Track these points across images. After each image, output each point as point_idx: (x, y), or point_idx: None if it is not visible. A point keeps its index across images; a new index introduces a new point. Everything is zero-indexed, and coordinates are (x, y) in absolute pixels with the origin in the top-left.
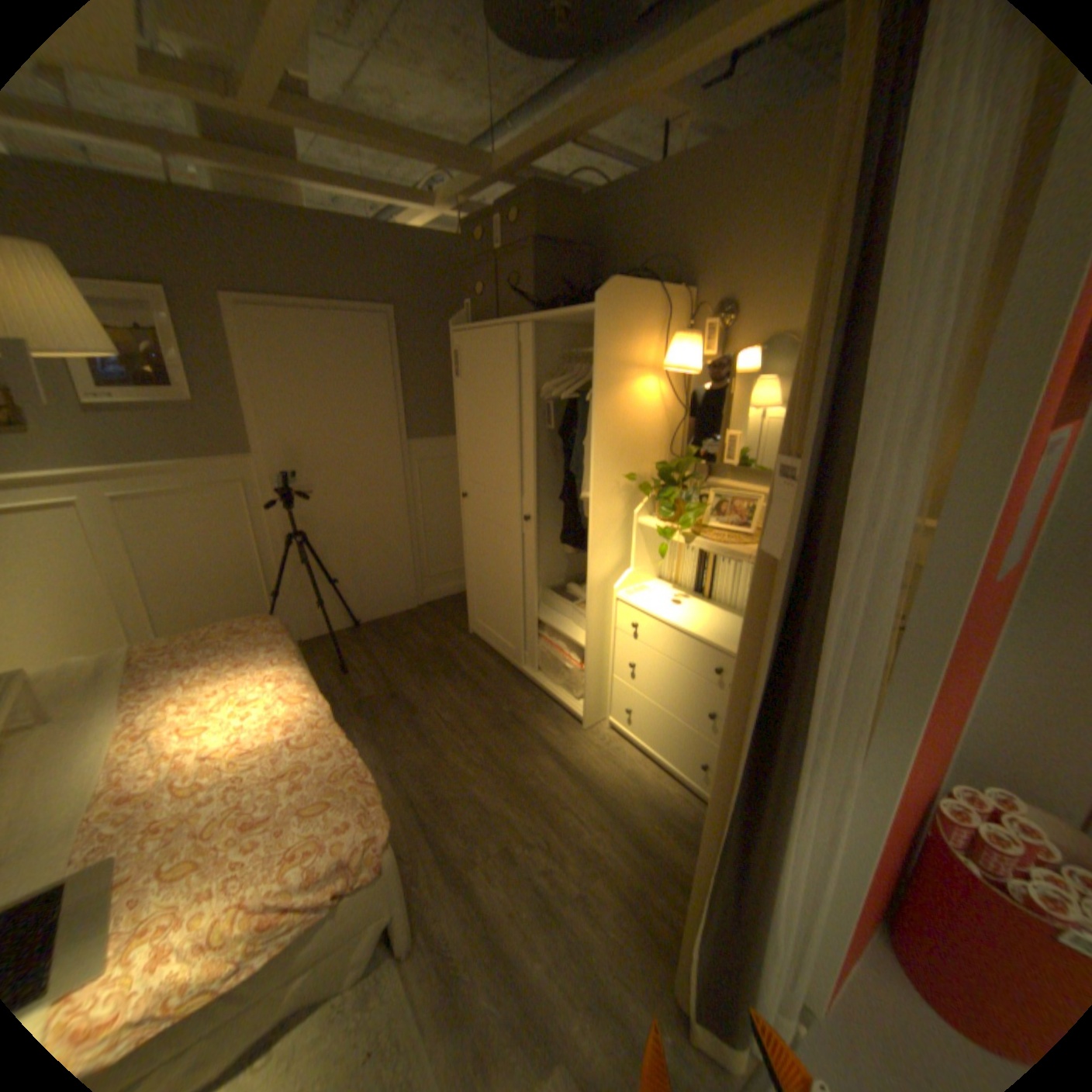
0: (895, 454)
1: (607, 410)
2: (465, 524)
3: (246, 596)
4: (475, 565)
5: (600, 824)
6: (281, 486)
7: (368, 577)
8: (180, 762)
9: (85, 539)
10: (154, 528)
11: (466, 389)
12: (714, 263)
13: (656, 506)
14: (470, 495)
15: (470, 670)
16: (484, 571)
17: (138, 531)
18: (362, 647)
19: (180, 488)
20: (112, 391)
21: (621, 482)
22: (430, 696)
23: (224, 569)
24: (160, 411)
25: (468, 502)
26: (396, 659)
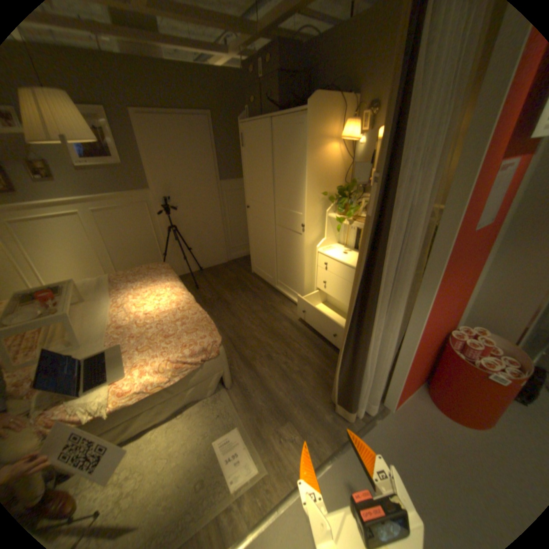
0: (431, 172)
1: (313, 160)
2: (248, 221)
3: (152, 256)
4: (254, 240)
5: (308, 346)
6: (164, 204)
7: (205, 247)
8: (138, 315)
9: (83, 229)
10: (111, 225)
11: (247, 153)
12: (369, 80)
13: (337, 208)
14: (250, 207)
15: (253, 288)
16: (258, 243)
17: (104, 226)
18: (204, 278)
19: (120, 206)
20: (87, 160)
21: (320, 196)
22: (235, 298)
23: (142, 243)
24: (108, 169)
25: (249, 210)
26: (220, 284)
